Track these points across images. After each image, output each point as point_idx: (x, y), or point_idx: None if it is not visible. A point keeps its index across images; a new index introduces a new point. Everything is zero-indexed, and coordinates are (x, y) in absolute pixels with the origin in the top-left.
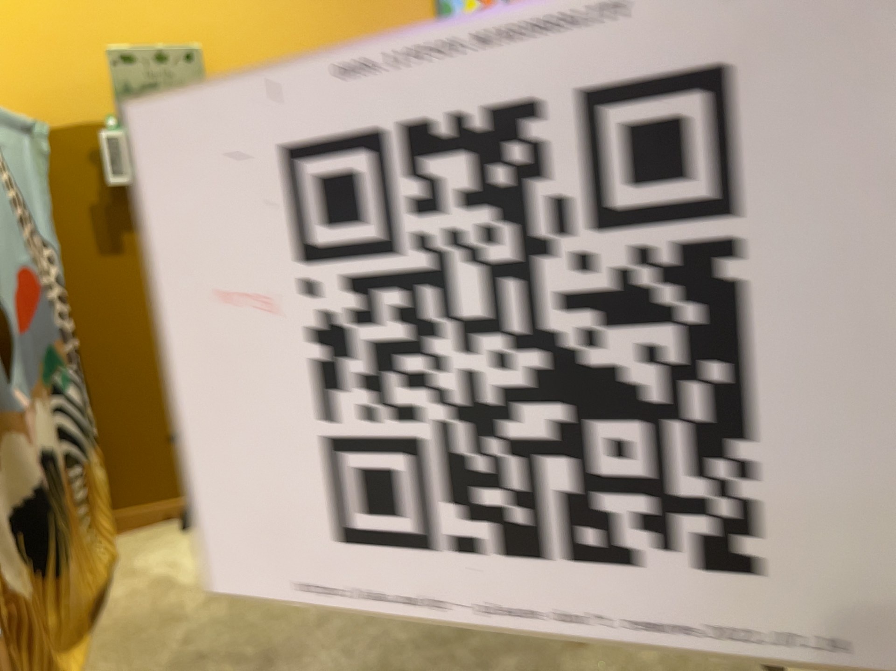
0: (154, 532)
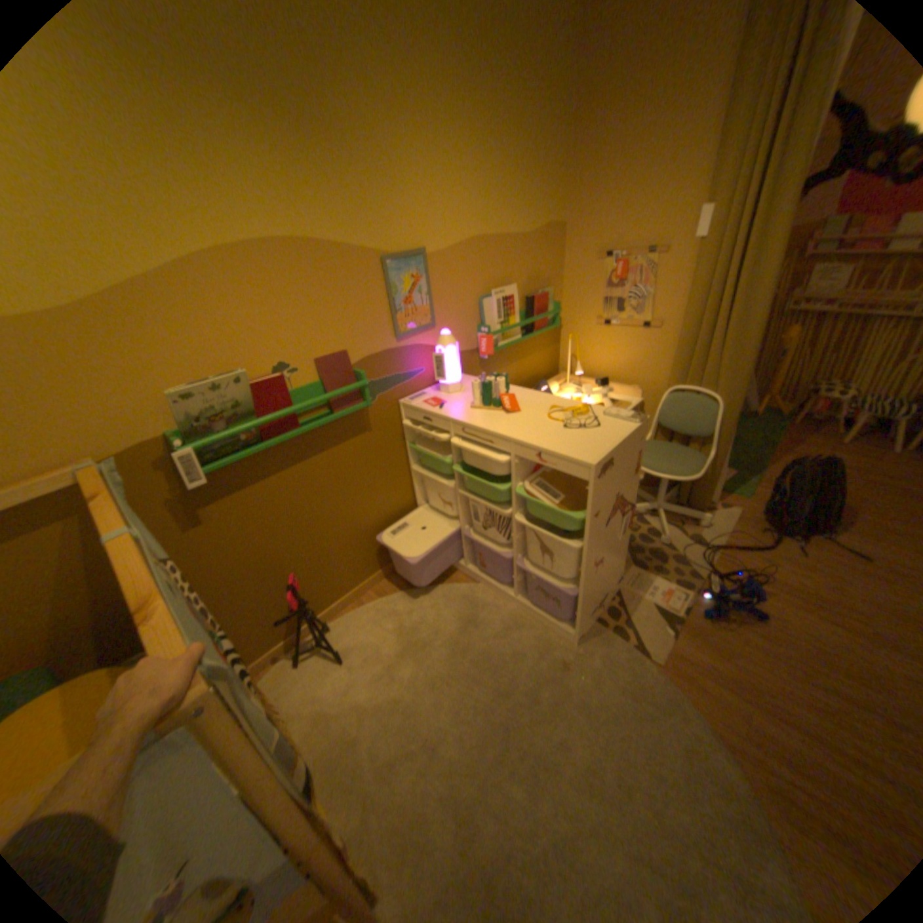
0: (276, 678)
